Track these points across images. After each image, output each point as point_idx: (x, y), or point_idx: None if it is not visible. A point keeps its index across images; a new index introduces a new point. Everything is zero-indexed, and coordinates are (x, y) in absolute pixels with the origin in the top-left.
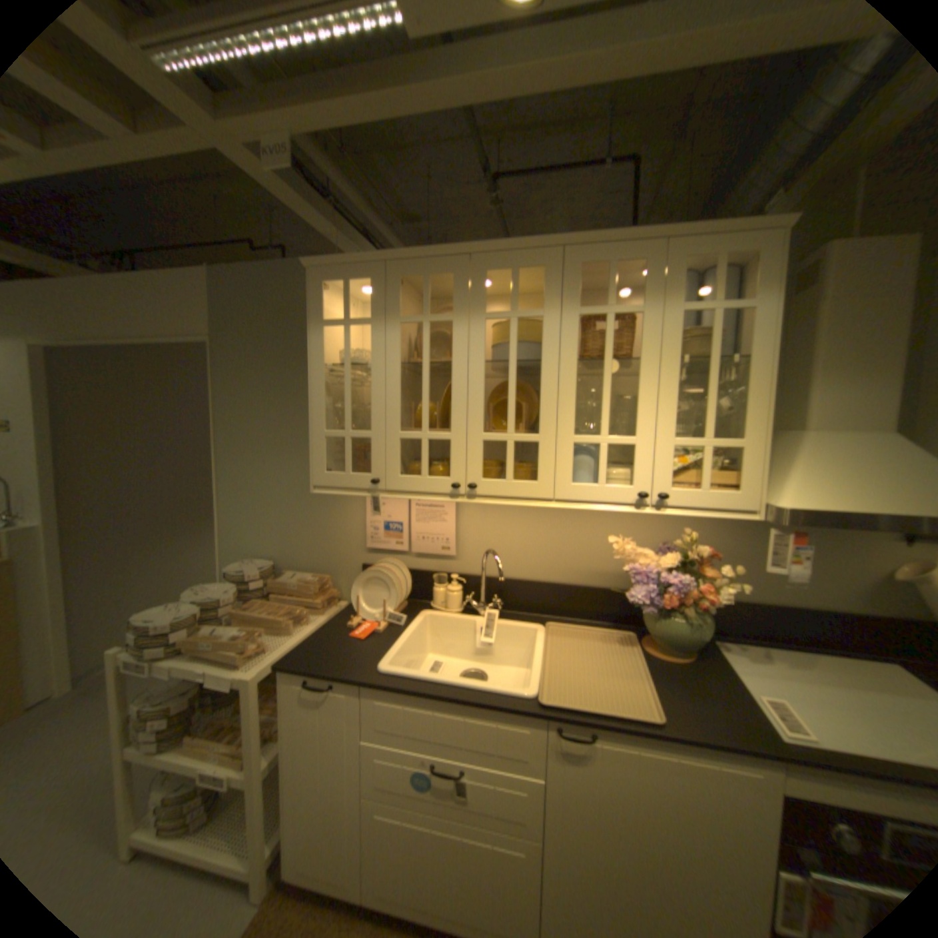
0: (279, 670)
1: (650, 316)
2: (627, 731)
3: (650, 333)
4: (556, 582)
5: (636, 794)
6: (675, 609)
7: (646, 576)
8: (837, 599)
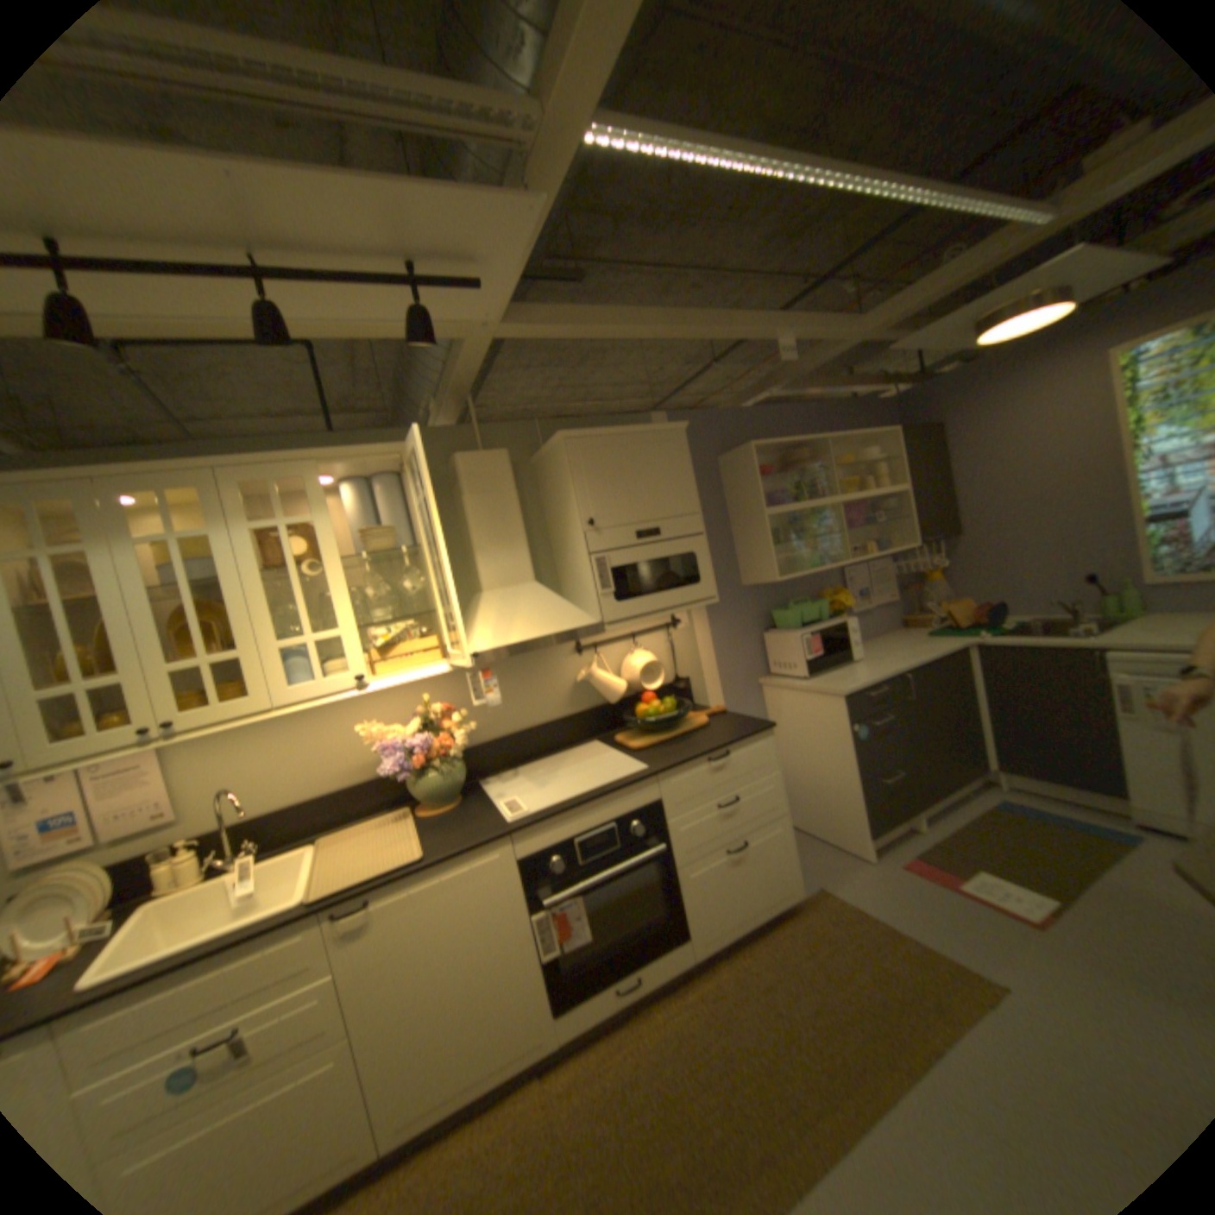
0: None
1: (322, 525)
2: (391, 880)
3: (326, 540)
4: (319, 796)
5: (417, 930)
6: (426, 766)
7: (395, 748)
8: (553, 710)
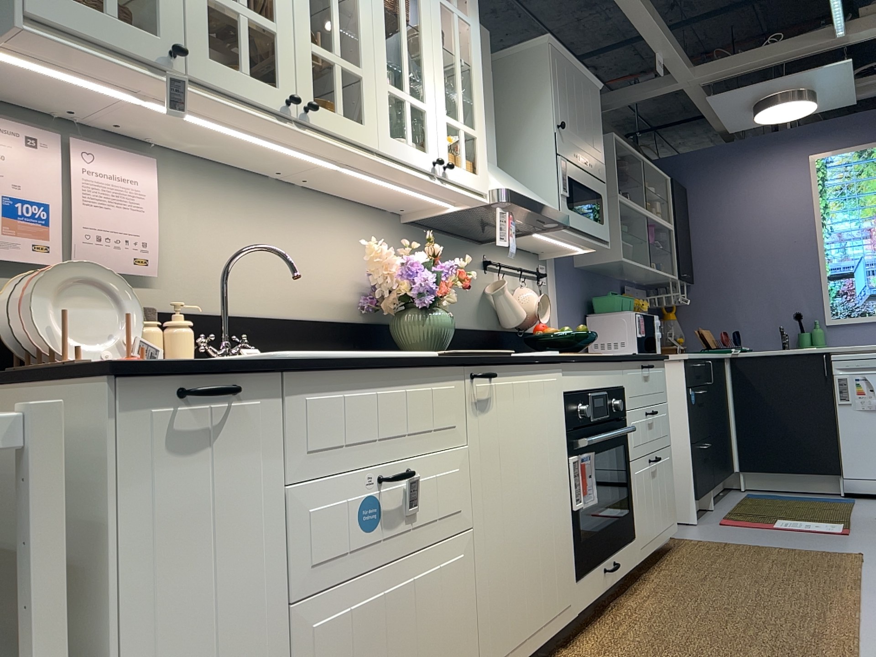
0: (126, 366)
1: None
2: (507, 358)
3: (425, 9)
4: (290, 317)
5: (515, 425)
6: (440, 297)
7: (410, 270)
8: (467, 317)
